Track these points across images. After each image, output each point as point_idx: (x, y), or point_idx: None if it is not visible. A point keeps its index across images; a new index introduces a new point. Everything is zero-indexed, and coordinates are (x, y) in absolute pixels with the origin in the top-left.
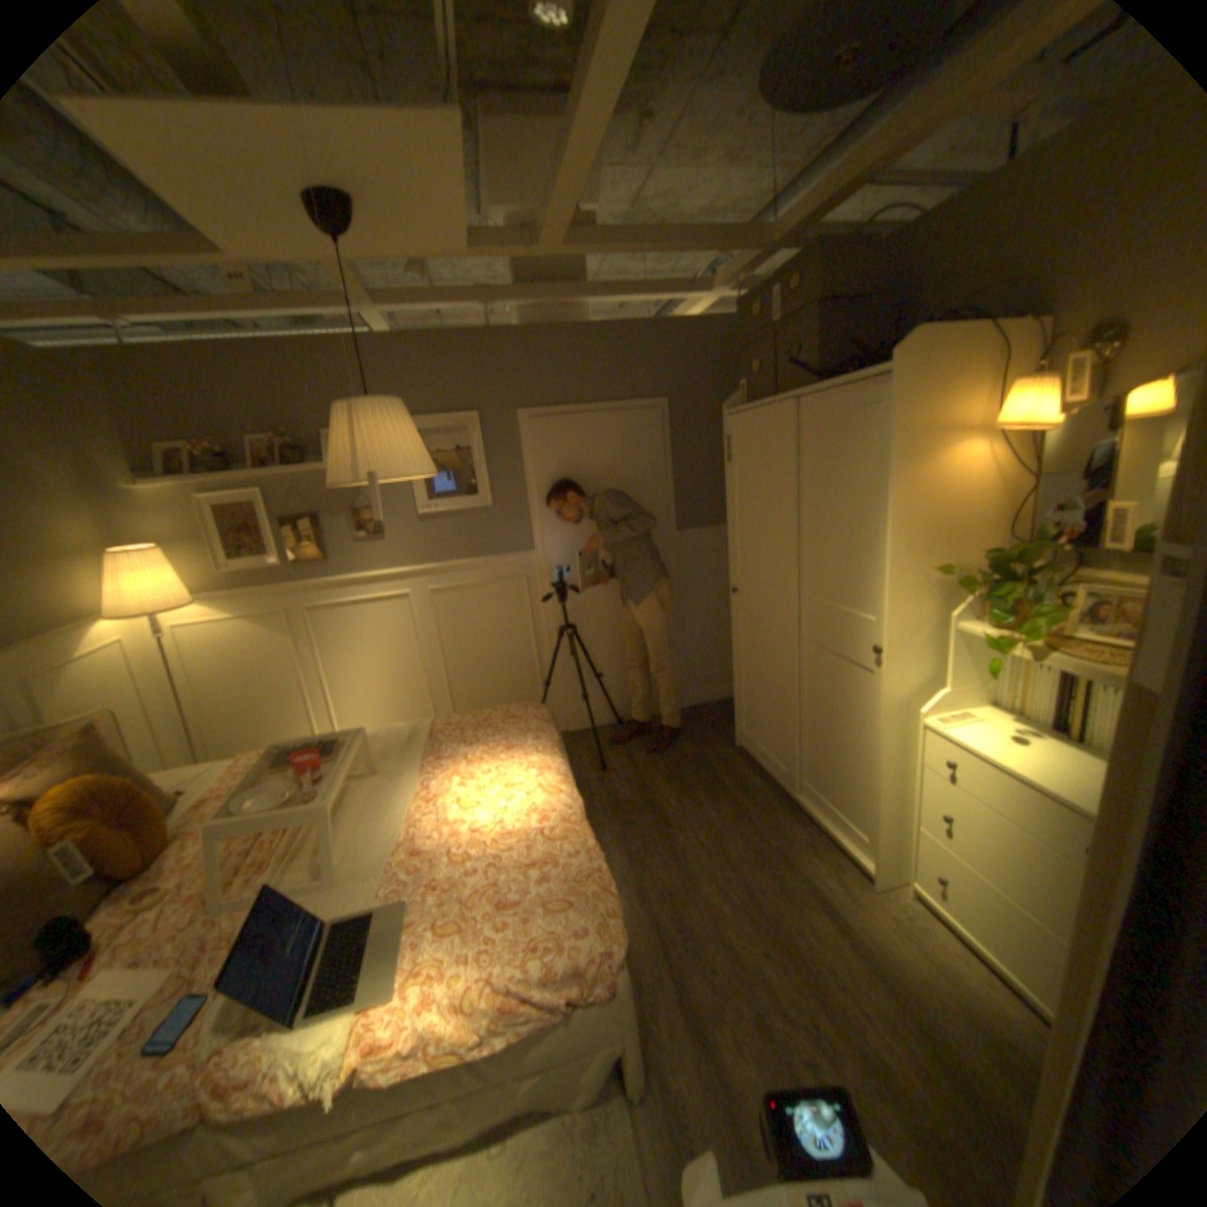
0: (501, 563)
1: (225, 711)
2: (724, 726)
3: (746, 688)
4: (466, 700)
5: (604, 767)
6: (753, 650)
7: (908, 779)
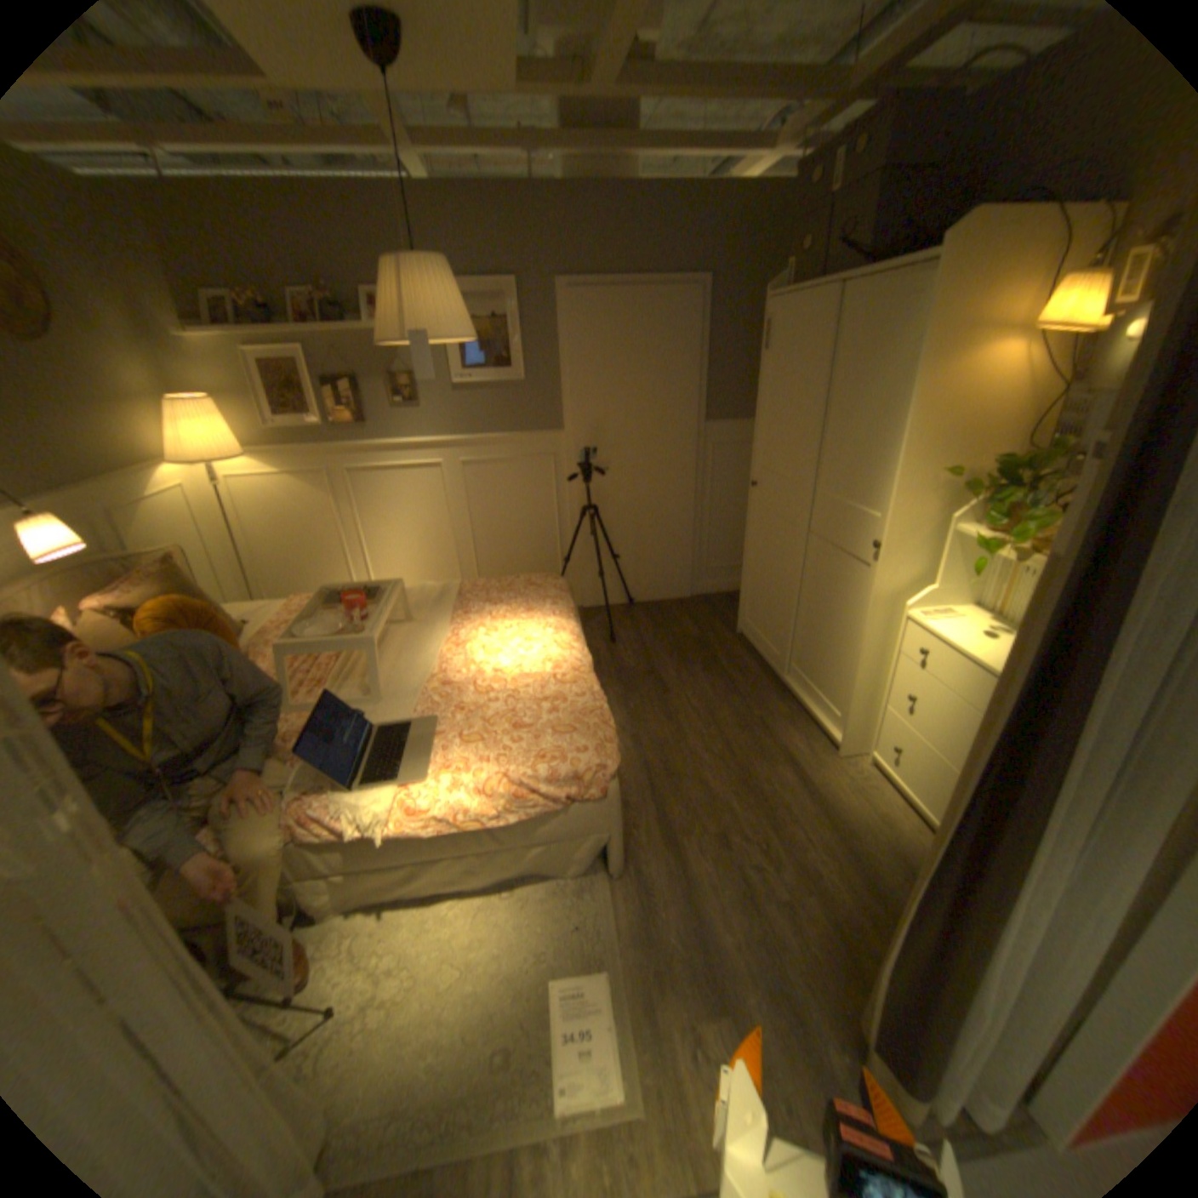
0: (530, 440)
1: (276, 560)
2: (728, 615)
3: (754, 579)
4: (491, 570)
5: (614, 640)
6: (765, 543)
7: (885, 664)
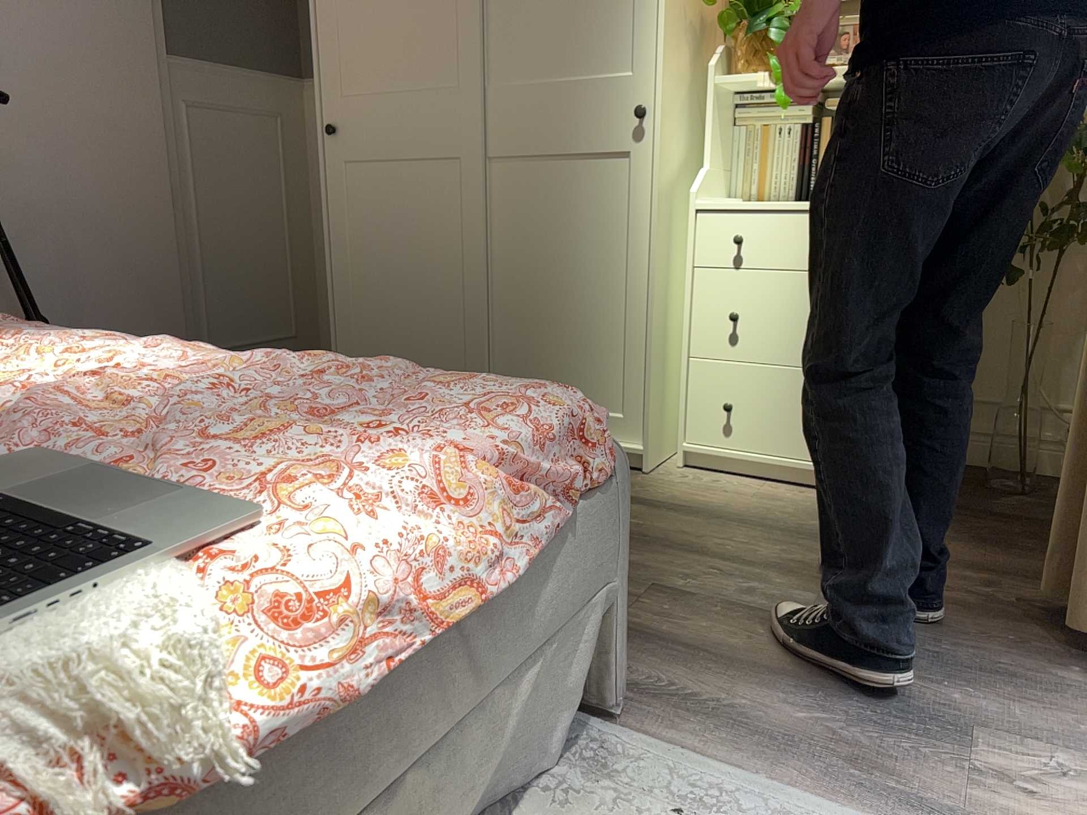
0: None
1: None
2: None
3: (363, 300)
4: None
5: None
6: (380, 223)
7: (669, 302)
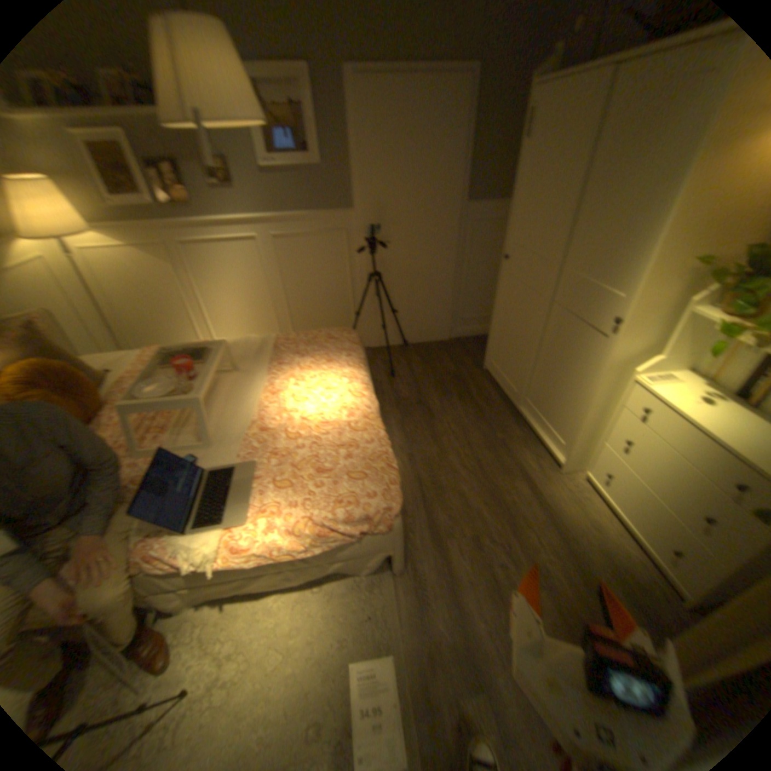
0: (328, 218)
1: (137, 315)
2: (478, 354)
3: (501, 332)
4: (302, 322)
5: (394, 375)
6: (512, 306)
7: (608, 412)
